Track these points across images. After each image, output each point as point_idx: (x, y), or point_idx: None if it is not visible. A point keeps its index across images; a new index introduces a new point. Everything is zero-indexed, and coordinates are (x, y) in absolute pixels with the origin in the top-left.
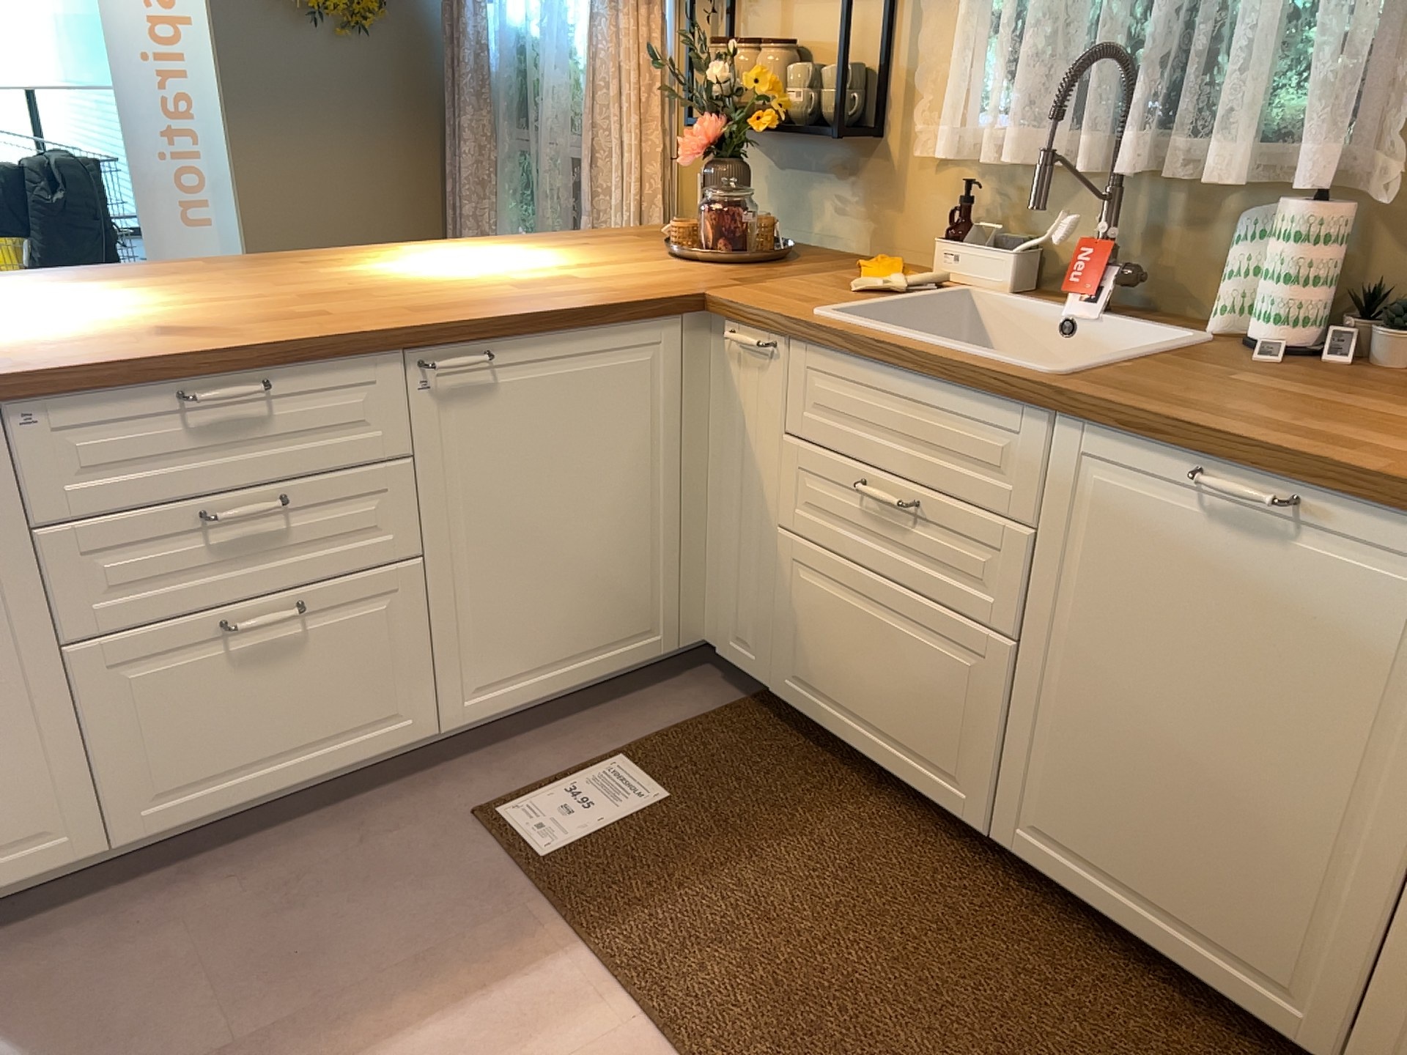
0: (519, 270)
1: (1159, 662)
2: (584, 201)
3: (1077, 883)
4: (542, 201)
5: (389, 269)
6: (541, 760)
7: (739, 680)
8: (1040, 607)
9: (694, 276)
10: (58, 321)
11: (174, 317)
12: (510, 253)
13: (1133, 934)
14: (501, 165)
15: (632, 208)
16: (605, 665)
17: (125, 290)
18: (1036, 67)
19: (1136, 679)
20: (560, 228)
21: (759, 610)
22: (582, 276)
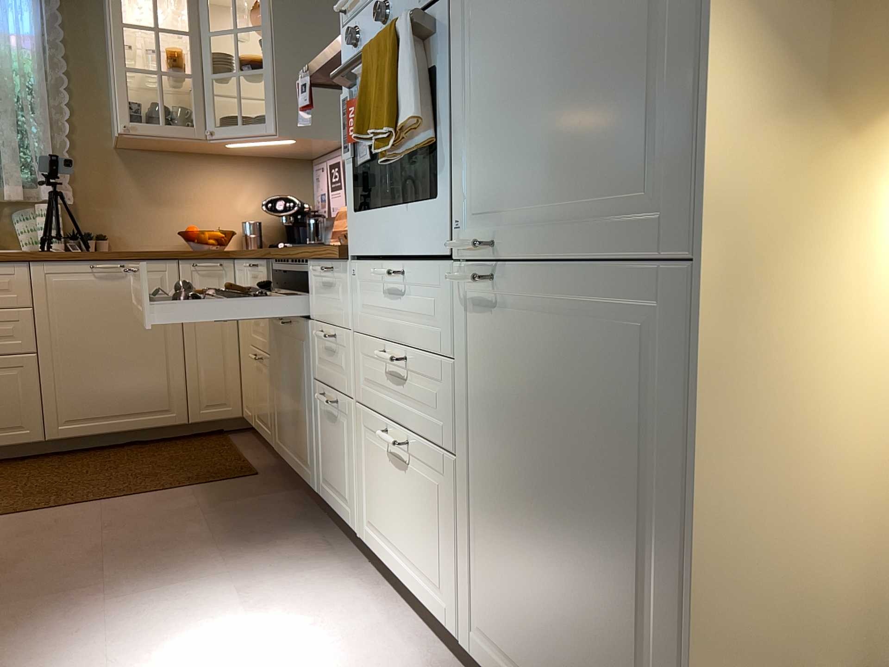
0: None
1: (96, 331)
2: None
3: (90, 429)
4: None
5: None
6: None
7: None
8: (43, 334)
9: None
10: None
11: None
12: None
13: (117, 432)
14: None
15: None
16: None
17: None
18: None
19: (90, 341)
20: None
21: None
22: None
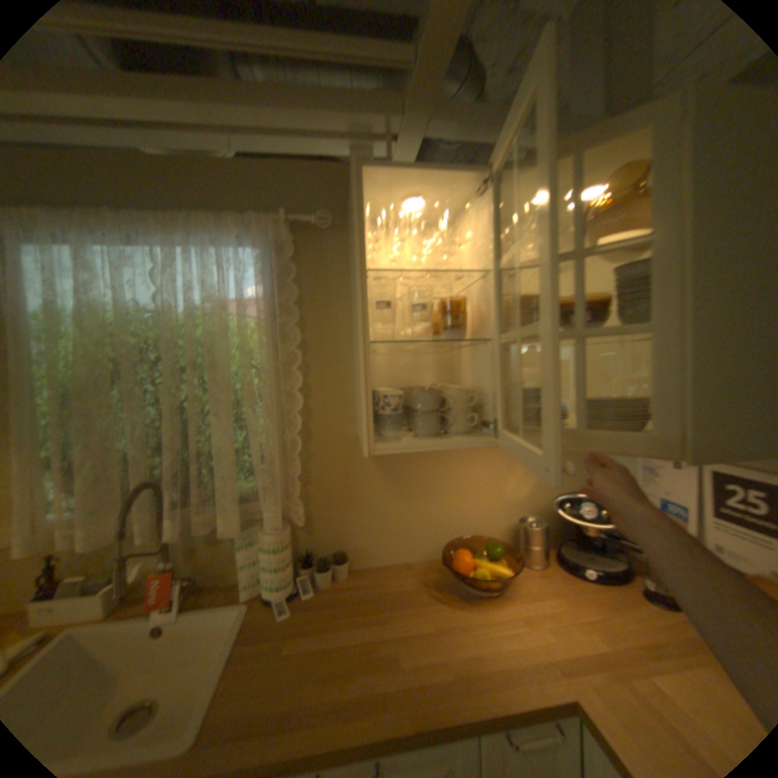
0: None
1: None
2: None
3: None
4: None
5: None
6: None
7: None
8: None
9: None
10: None
11: None
12: None
13: None
14: None
15: None
16: None
17: None
18: (87, 483)
19: None
20: None
21: None
22: None
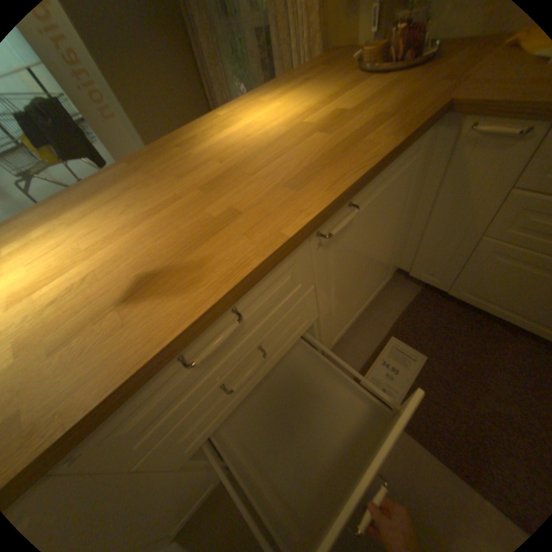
0: (302, 113)
1: None
2: (274, 51)
3: None
4: (246, 59)
5: (228, 137)
6: (360, 346)
7: (413, 278)
8: None
9: (411, 84)
10: (52, 287)
11: (131, 251)
12: (277, 99)
13: None
14: (219, 44)
15: (304, 48)
16: (372, 298)
17: (88, 214)
18: None
19: None
20: (257, 72)
21: (449, 266)
22: (348, 107)
